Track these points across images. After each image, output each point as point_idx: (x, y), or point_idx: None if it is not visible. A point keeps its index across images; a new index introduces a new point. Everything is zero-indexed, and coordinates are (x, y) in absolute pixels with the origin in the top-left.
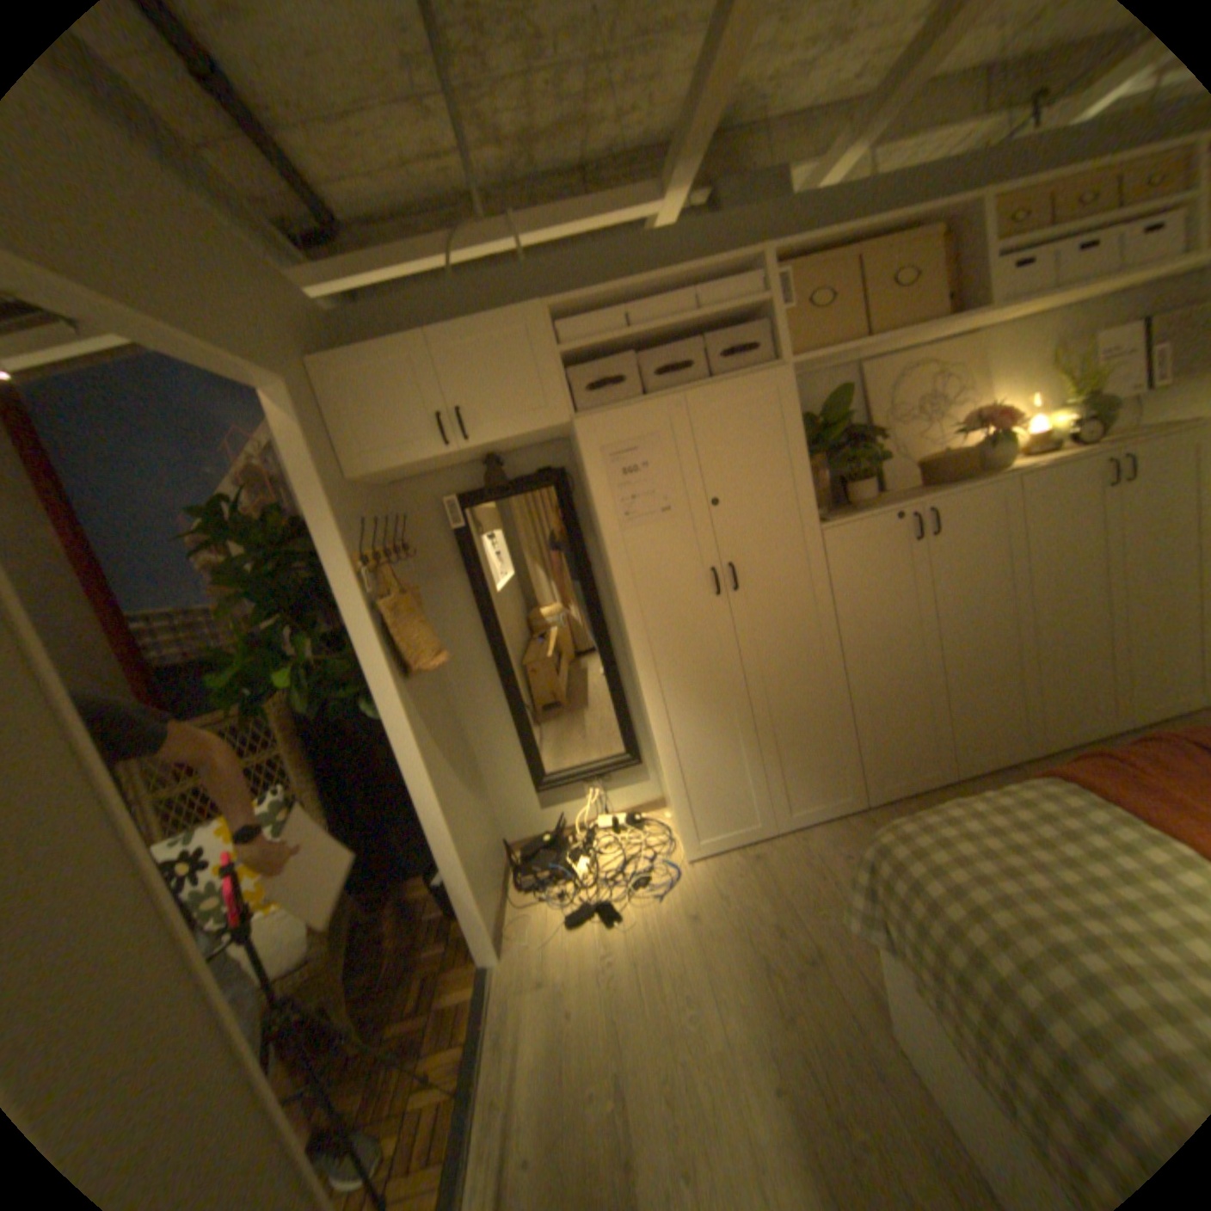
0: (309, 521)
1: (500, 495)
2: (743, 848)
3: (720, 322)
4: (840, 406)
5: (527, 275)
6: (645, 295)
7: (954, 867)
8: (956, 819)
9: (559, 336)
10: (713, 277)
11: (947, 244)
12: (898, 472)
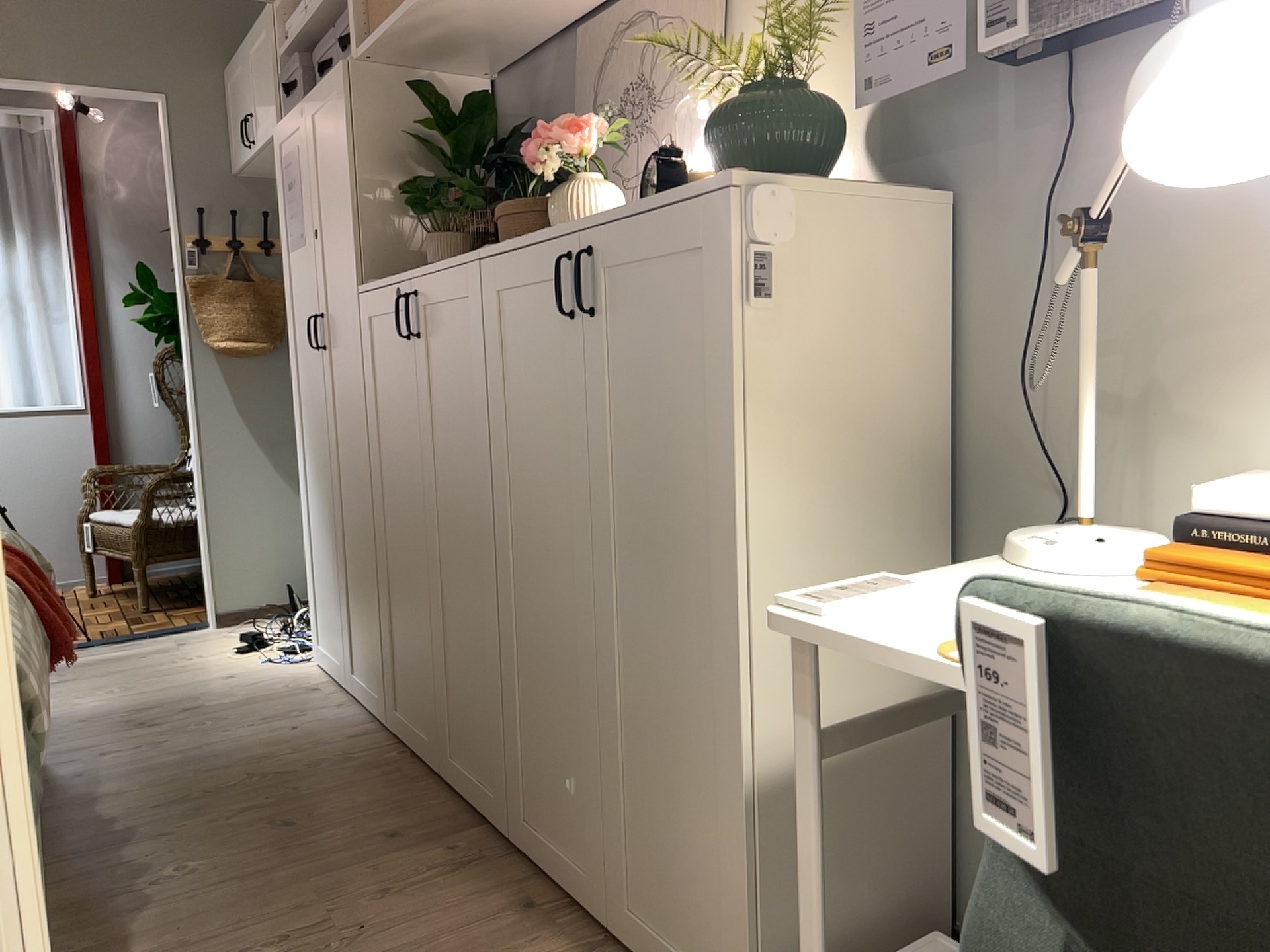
0: (167, 203)
1: None
2: (335, 681)
3: None
4: (468, 111)
5: None
6: None
7: None
8: None
9: (288, 36)
10: None
11: None
12: None
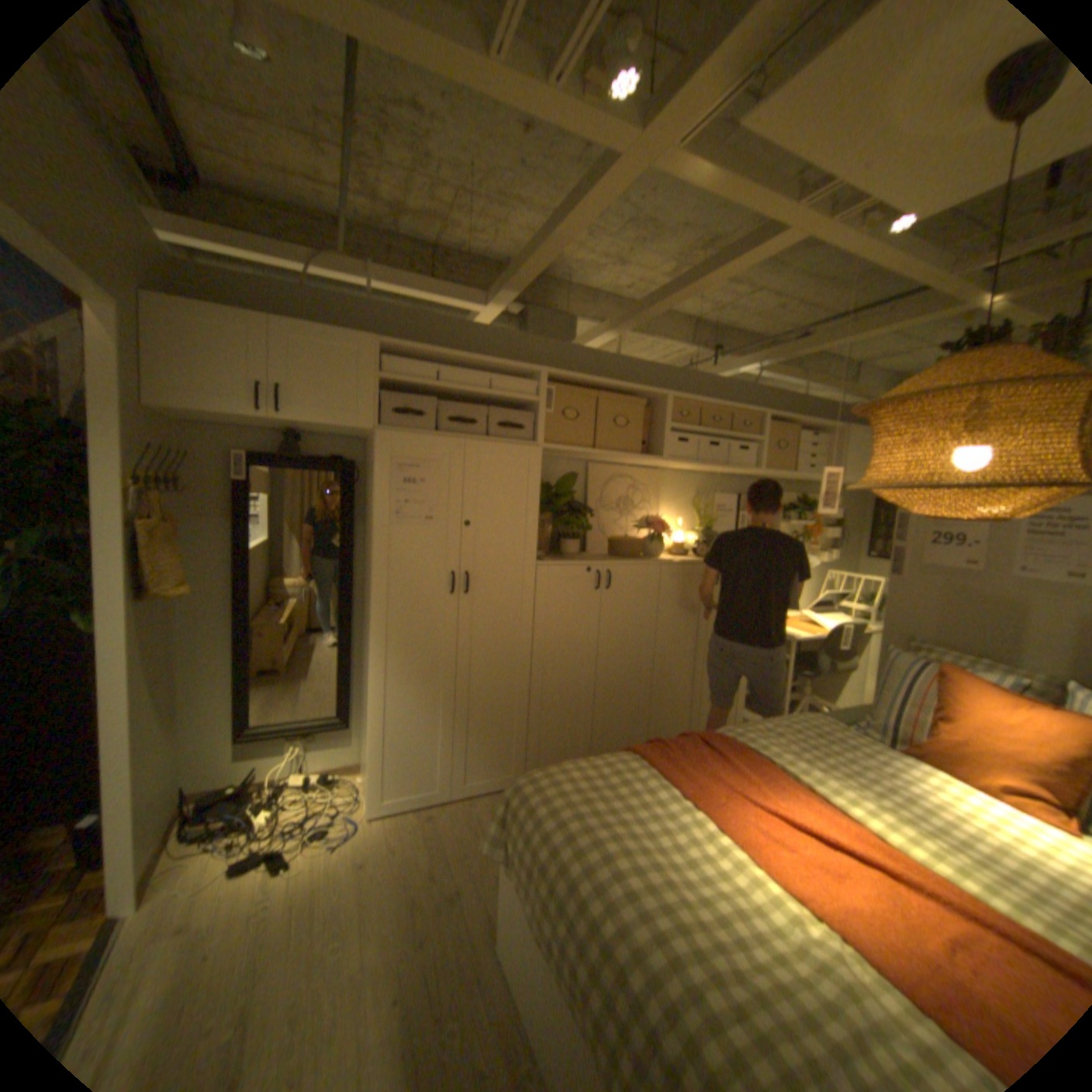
0: (94, 426)
1: (291, 463)
2: (419, 809)
3: (504, 401)
4: (568, 485)
5: (371, 309)
6: (457, 363)
7: (557, 797)
8: (567, 770)
9: (384, 365)
10: (507, 371)
11: (647, 412)
12: (596, 541)
